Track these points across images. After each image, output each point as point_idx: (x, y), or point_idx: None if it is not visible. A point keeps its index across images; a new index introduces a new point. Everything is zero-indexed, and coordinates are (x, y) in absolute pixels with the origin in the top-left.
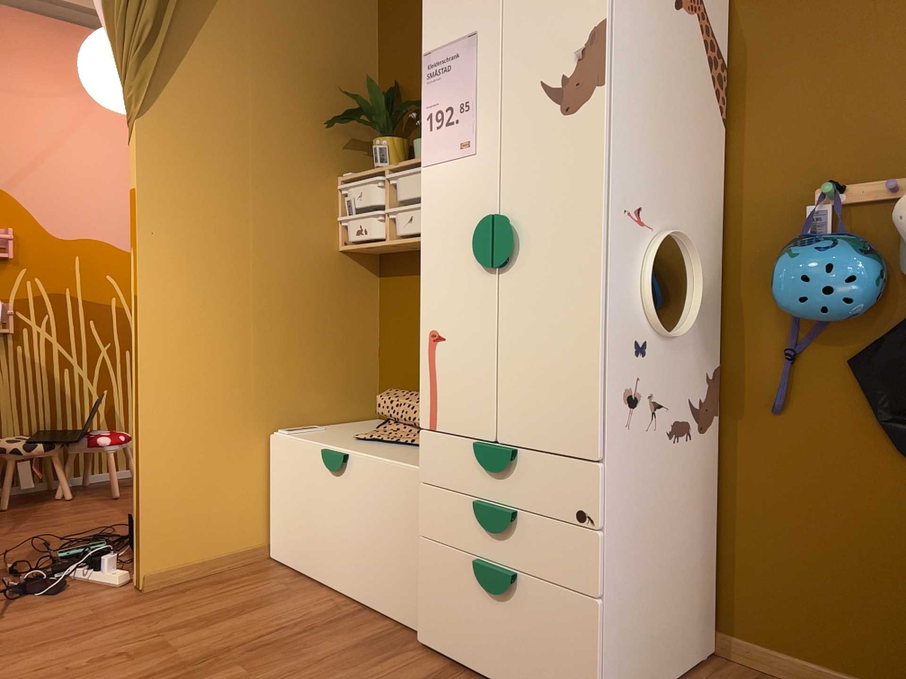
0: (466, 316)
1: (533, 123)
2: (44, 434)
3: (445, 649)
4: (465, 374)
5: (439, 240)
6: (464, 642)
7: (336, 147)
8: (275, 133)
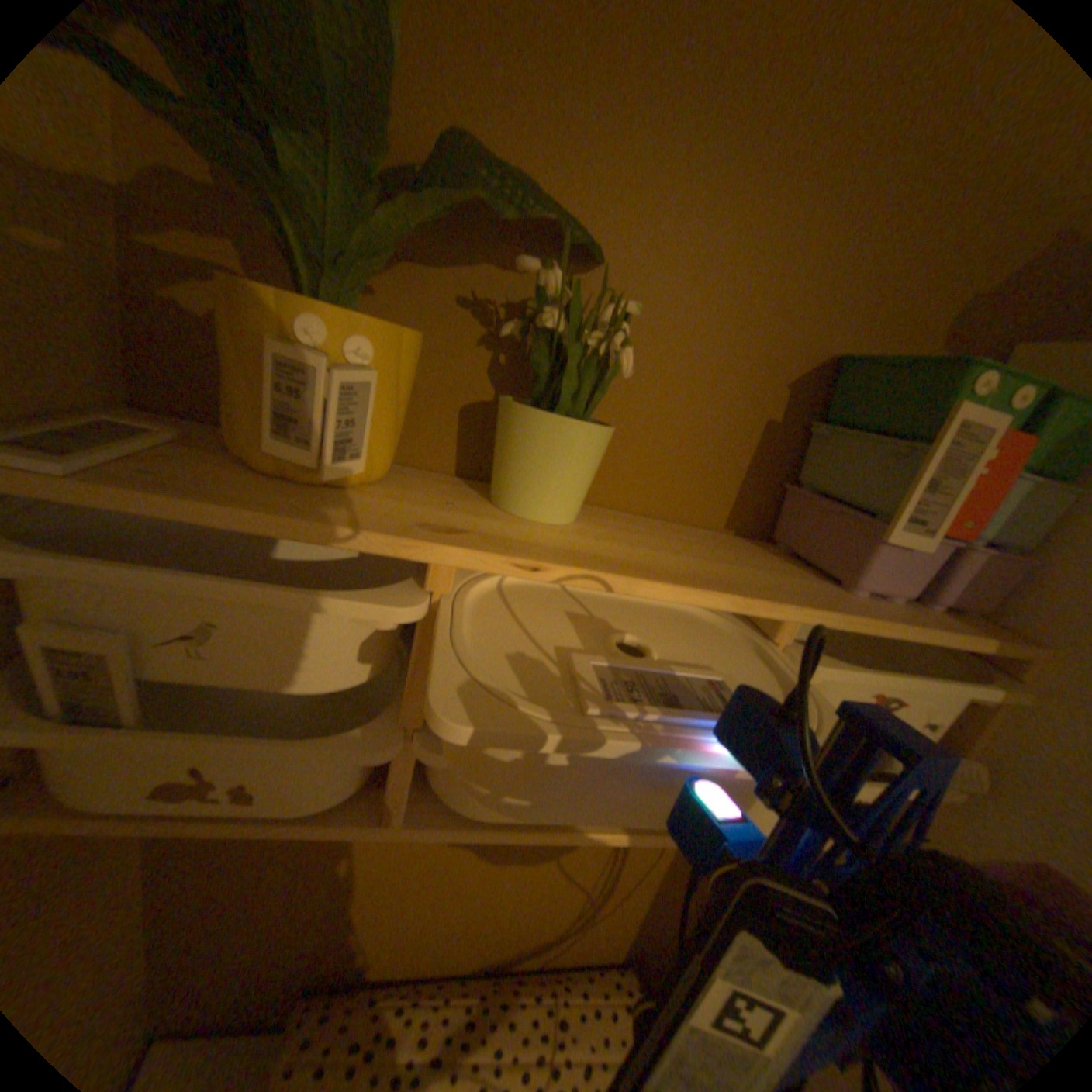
0: None
1: None
2: None
3: None
4: None
5: None
6: None
7: None
8: None
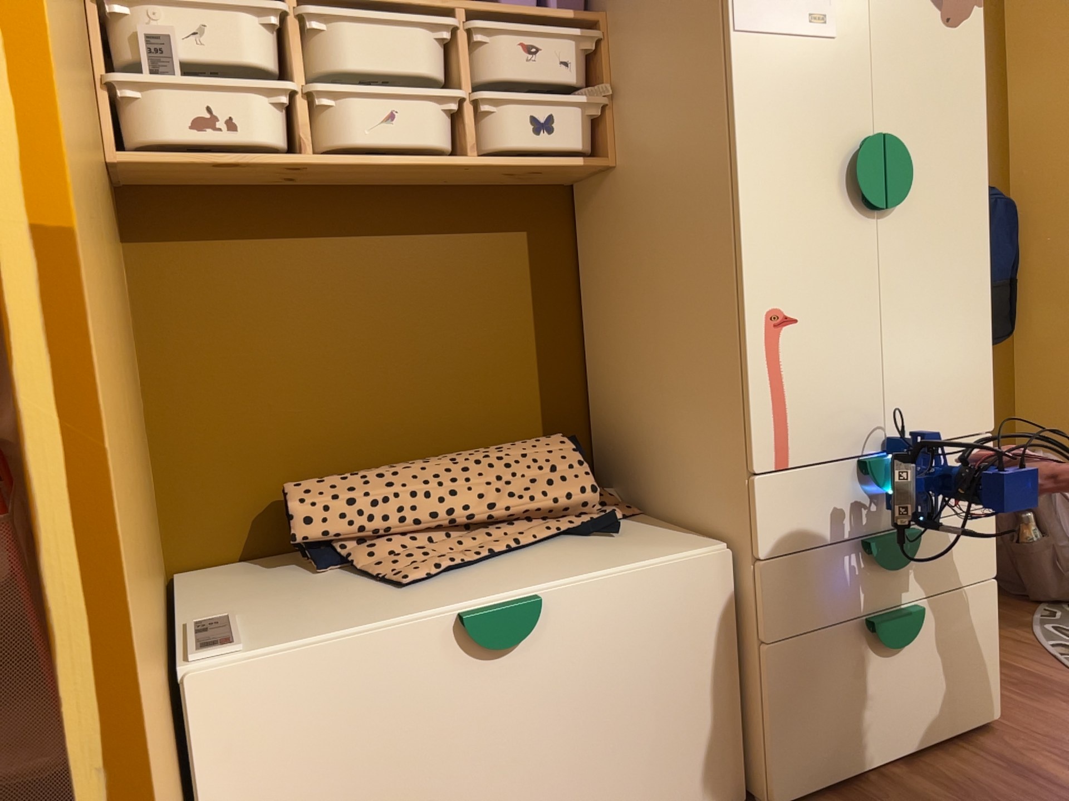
0: (833, 282)
1: (912, 23)
2: None
3: (825, 778)
4: (837, 368)
5: (779, 163)
6: (853, 743)
7: None
8: None
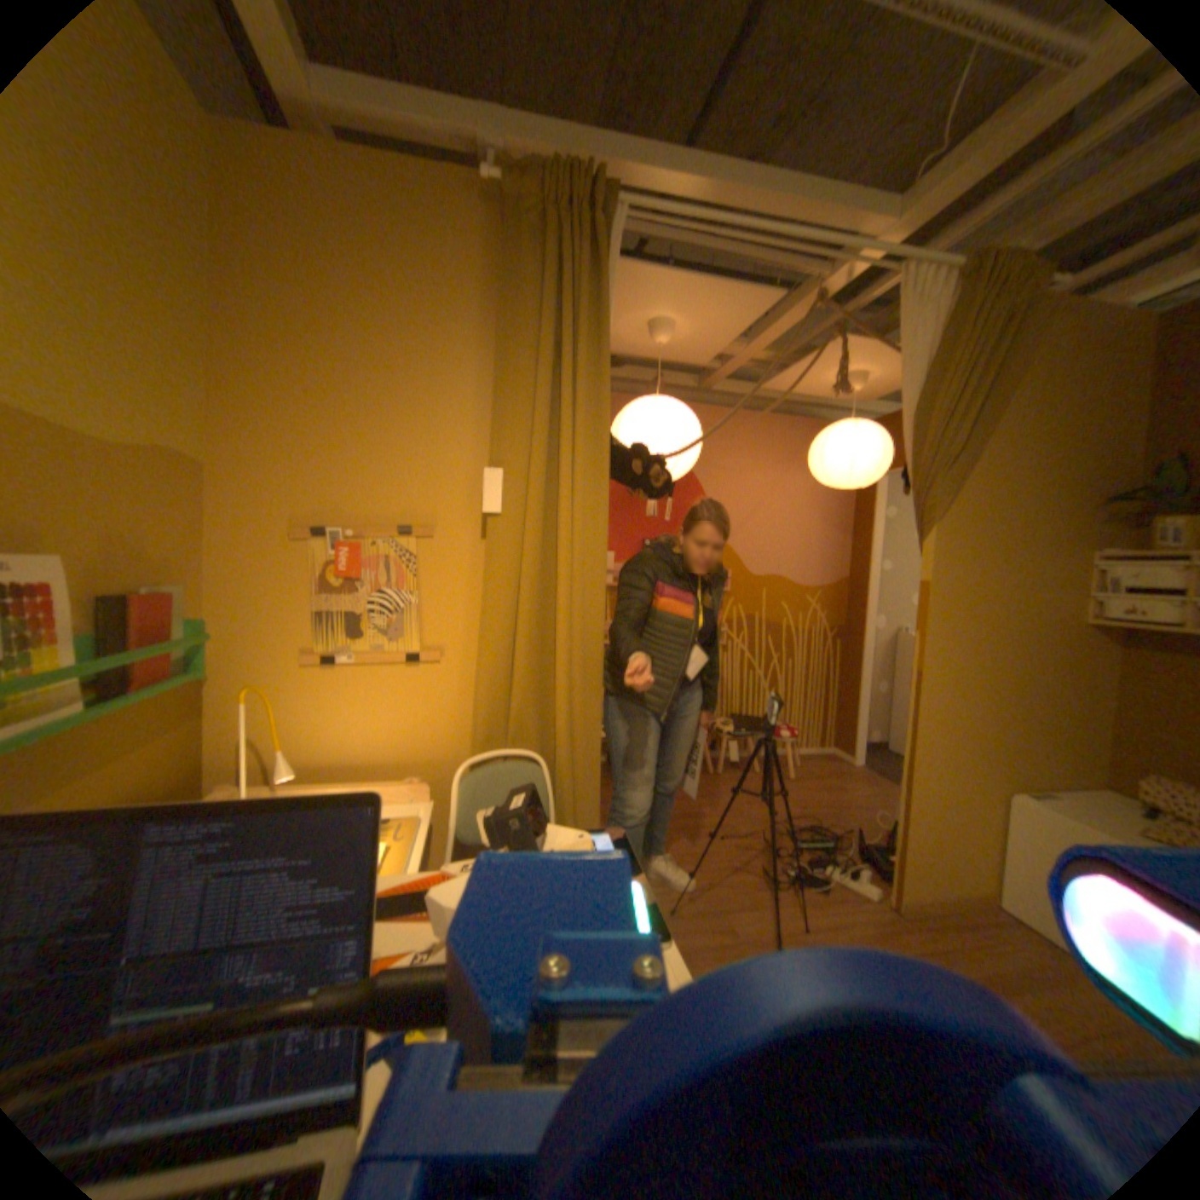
0: None
1: None
2: (734, 716)
3: None
4: None
5: None
6: None
7: (1095, 520)
8: (1042, 516)
